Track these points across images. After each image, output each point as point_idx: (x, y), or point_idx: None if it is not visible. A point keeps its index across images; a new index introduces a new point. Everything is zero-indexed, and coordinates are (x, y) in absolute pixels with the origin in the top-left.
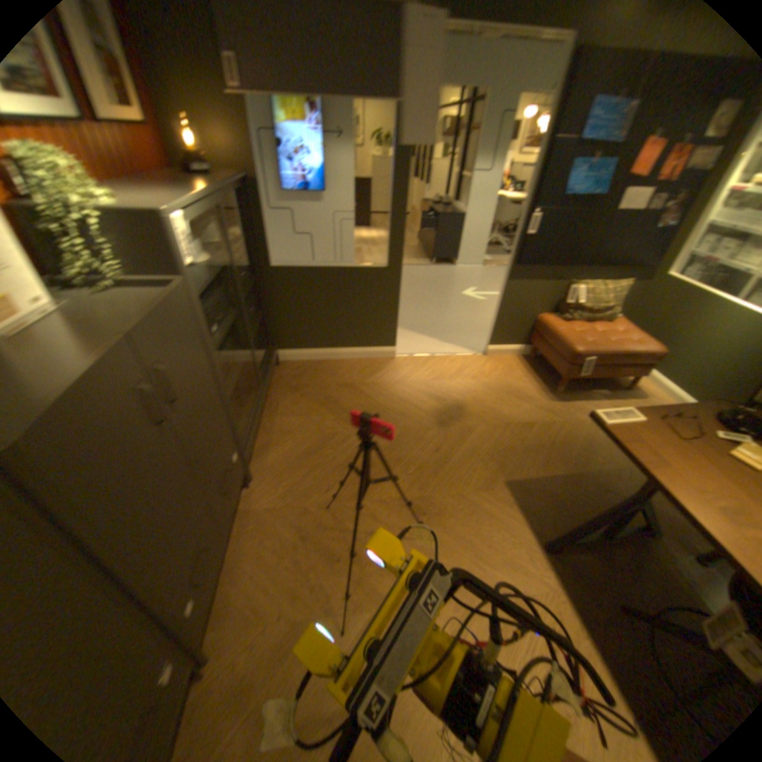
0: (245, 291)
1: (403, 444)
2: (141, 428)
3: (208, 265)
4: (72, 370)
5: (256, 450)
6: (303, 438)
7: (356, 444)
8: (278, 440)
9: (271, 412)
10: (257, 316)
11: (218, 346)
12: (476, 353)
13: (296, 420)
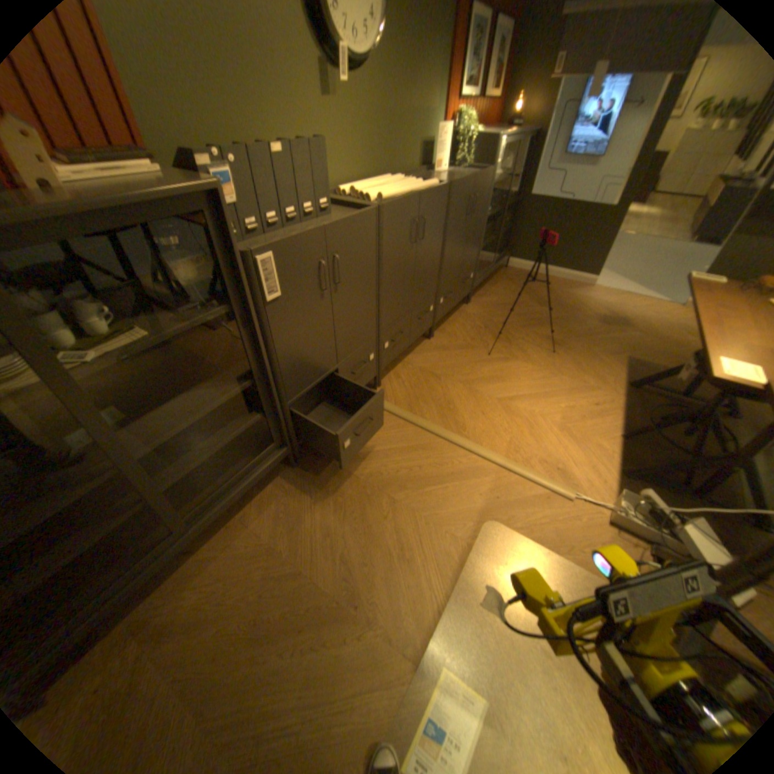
0: (508, 203)
1: (566, 321)
2: (463, 211)
3: (499, 177)
4: (461, 178)
5: (476, 296)
6: (504, 299)
7: (534, 311)
8: (489, 296)
9: (490, 285)
10: (507, 226)
11: (487, 217)
12: (675, 303)
13: (503, 292)
